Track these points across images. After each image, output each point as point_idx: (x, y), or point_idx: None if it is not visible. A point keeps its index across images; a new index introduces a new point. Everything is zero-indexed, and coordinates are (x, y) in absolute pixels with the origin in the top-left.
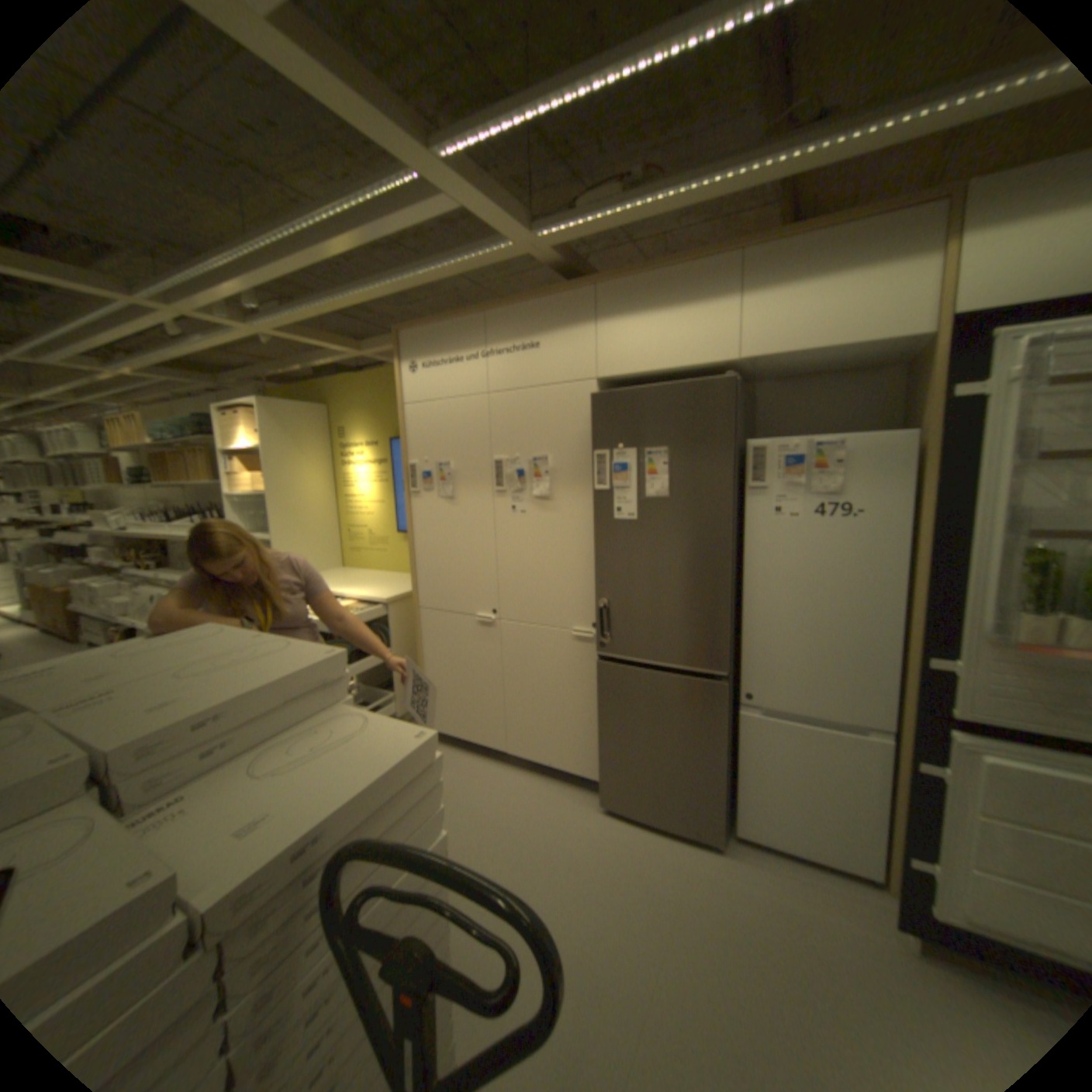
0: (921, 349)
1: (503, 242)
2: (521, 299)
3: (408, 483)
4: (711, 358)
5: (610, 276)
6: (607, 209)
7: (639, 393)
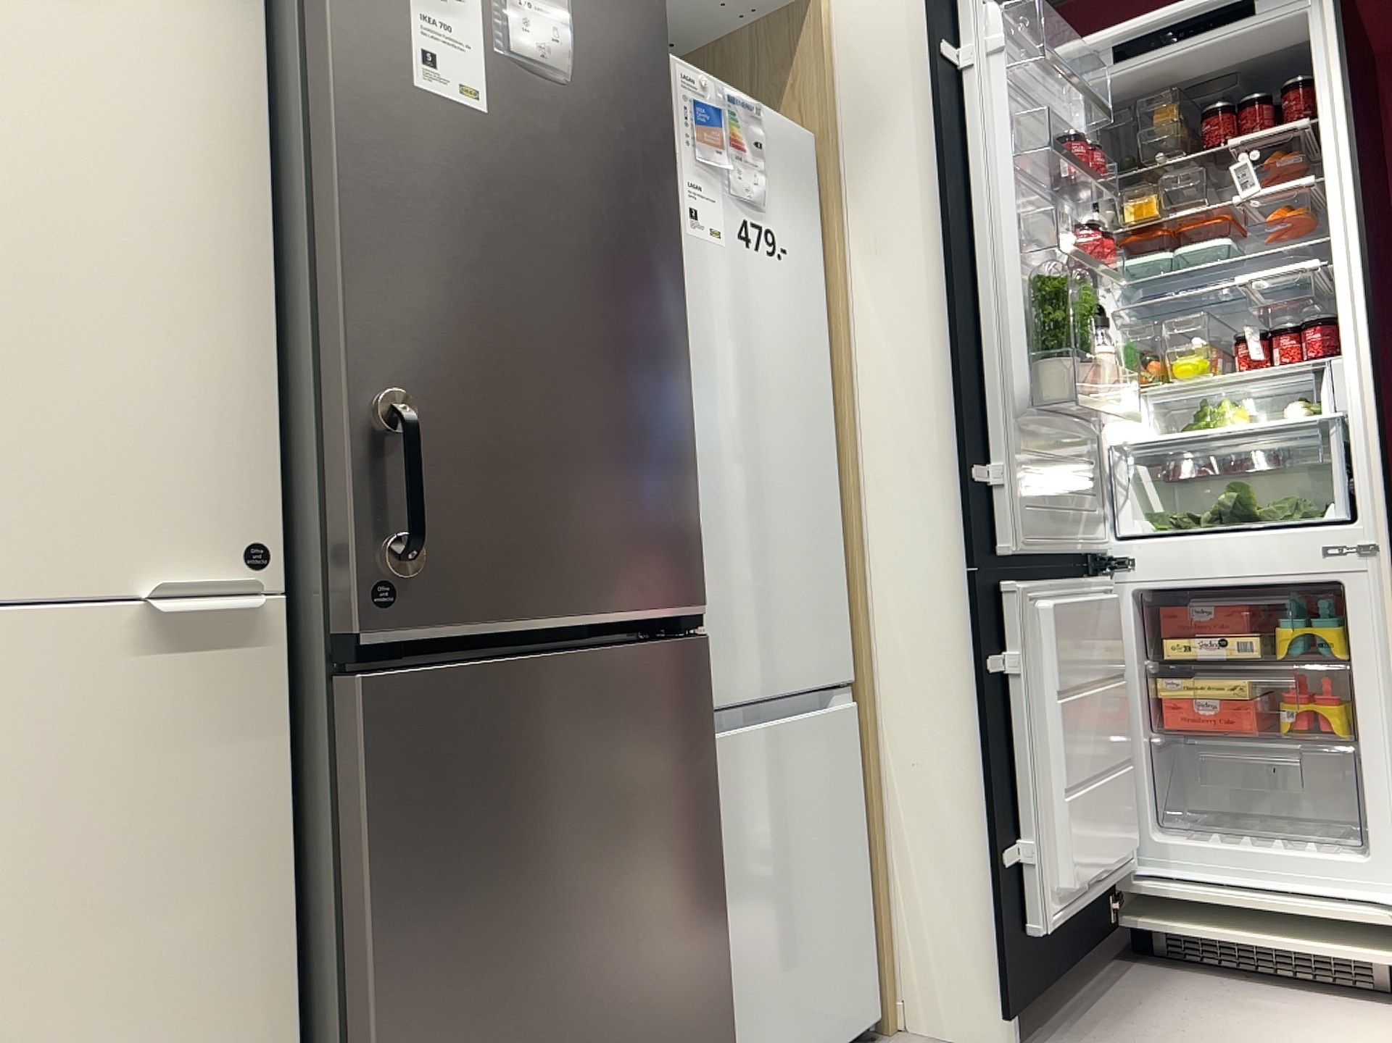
0: (718, 39)
1: None
2: None
3: None
4: None
5: None
6: None
7: None
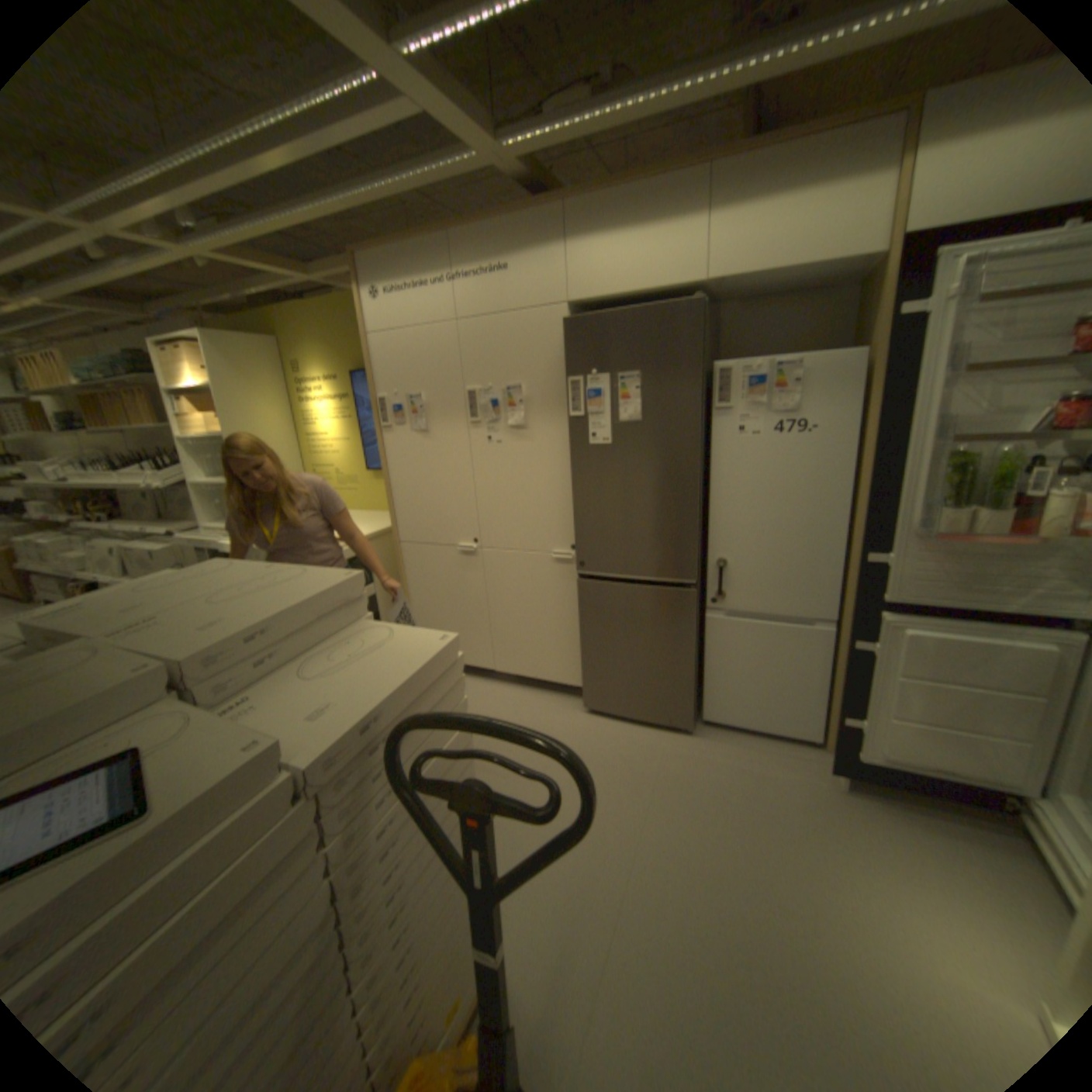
0: (874, 268)
1: (465, 151)
2: (485, 216)
3: (378, 417)
4: (680, 279)
5: (577, 190)
6: (575, 115)
7: (610, 316)
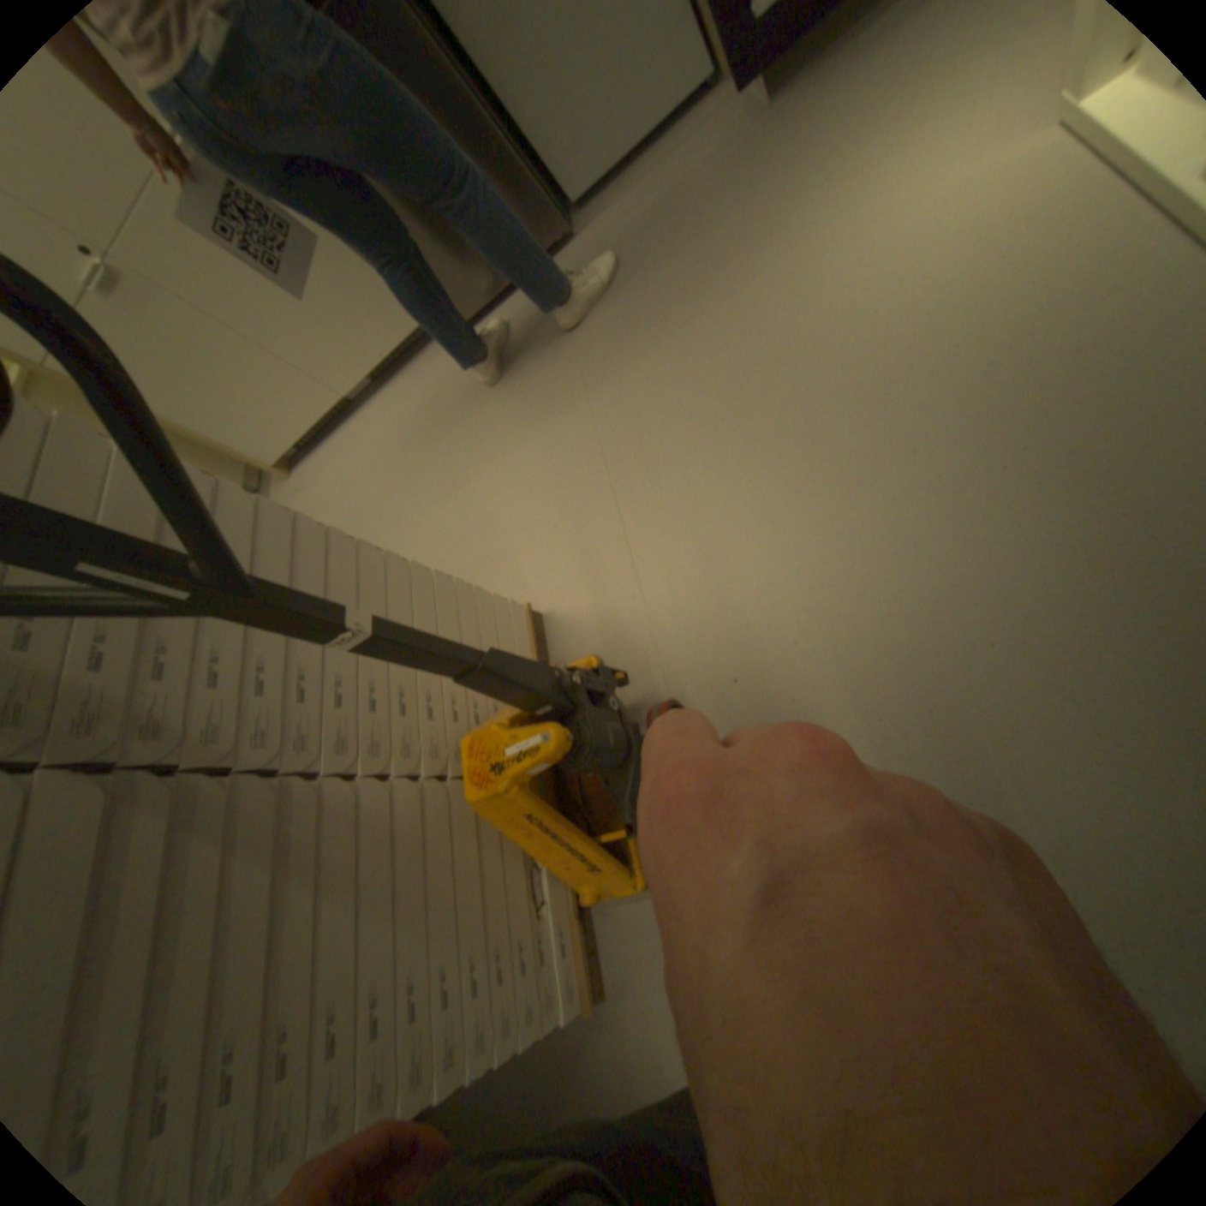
0: None
1: None
2: None
3: None
4: None
5: None
6: None
7: None
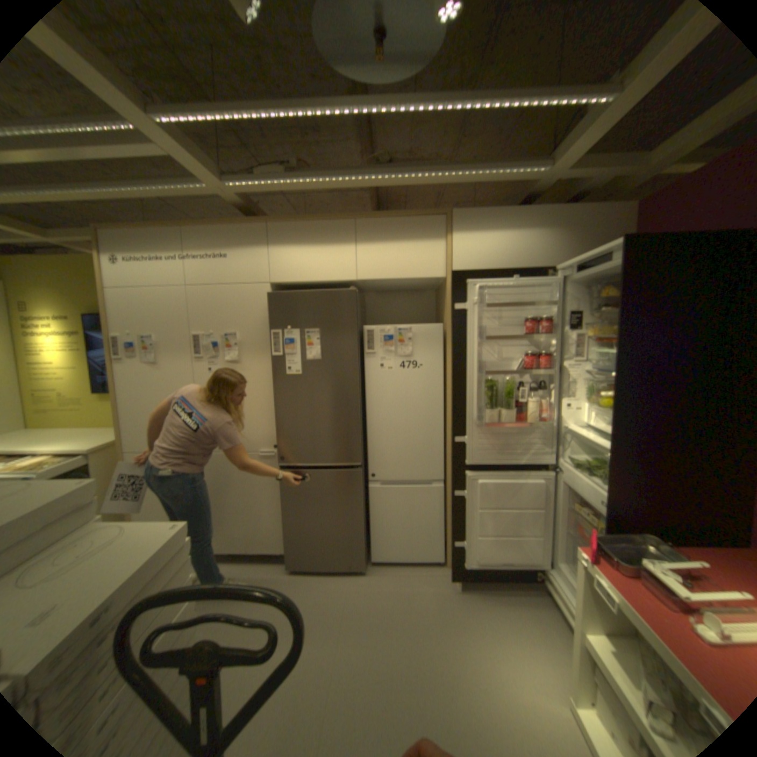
0: (440, 284)
1: (198, 183)
2: (210, 223)
3: (108, 351)
4: (341, 278)
5: (276, 219)
6: (274, 179)
7: (299, 295)
